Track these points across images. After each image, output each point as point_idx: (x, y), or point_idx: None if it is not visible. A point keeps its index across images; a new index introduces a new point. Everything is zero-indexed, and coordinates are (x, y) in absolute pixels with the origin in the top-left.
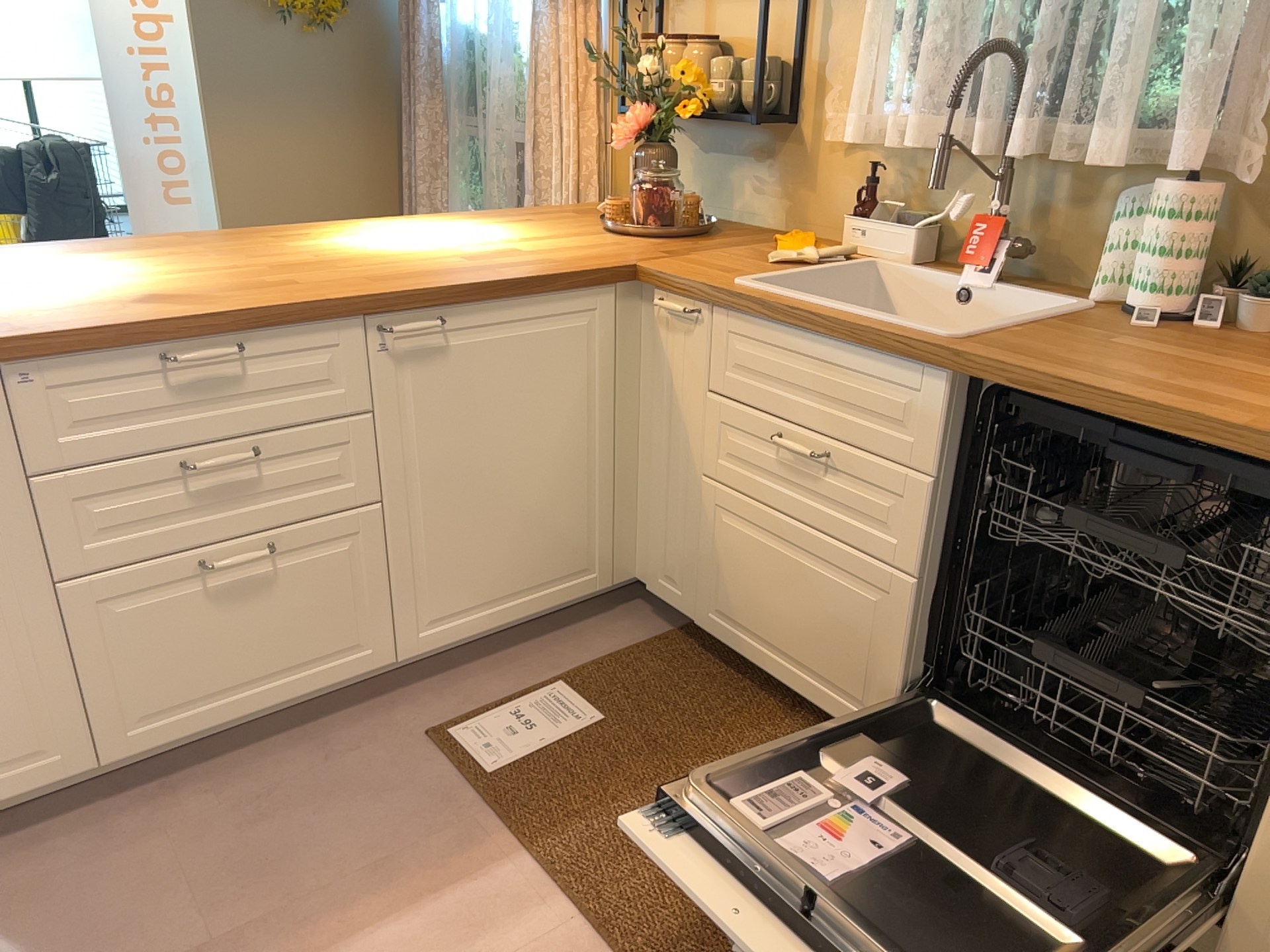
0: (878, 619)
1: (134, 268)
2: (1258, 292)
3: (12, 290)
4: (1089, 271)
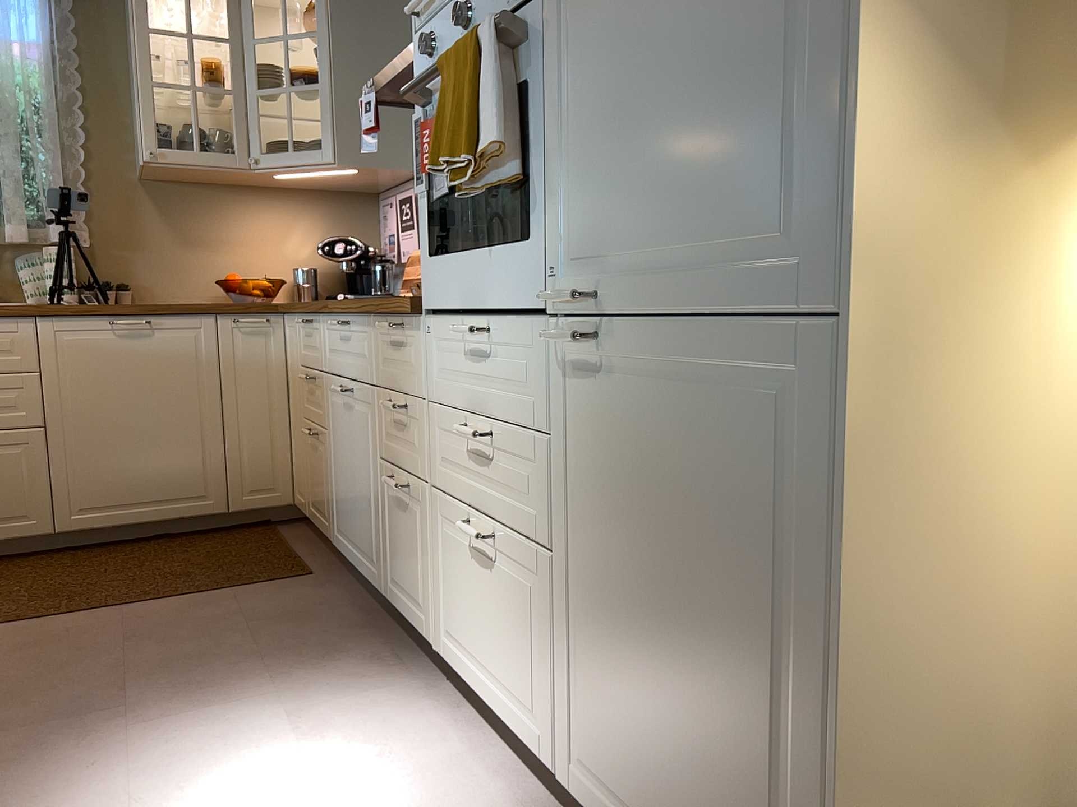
0: (24, 462)
1: None
2: (108, 287)
3: None
4: (12, 296)
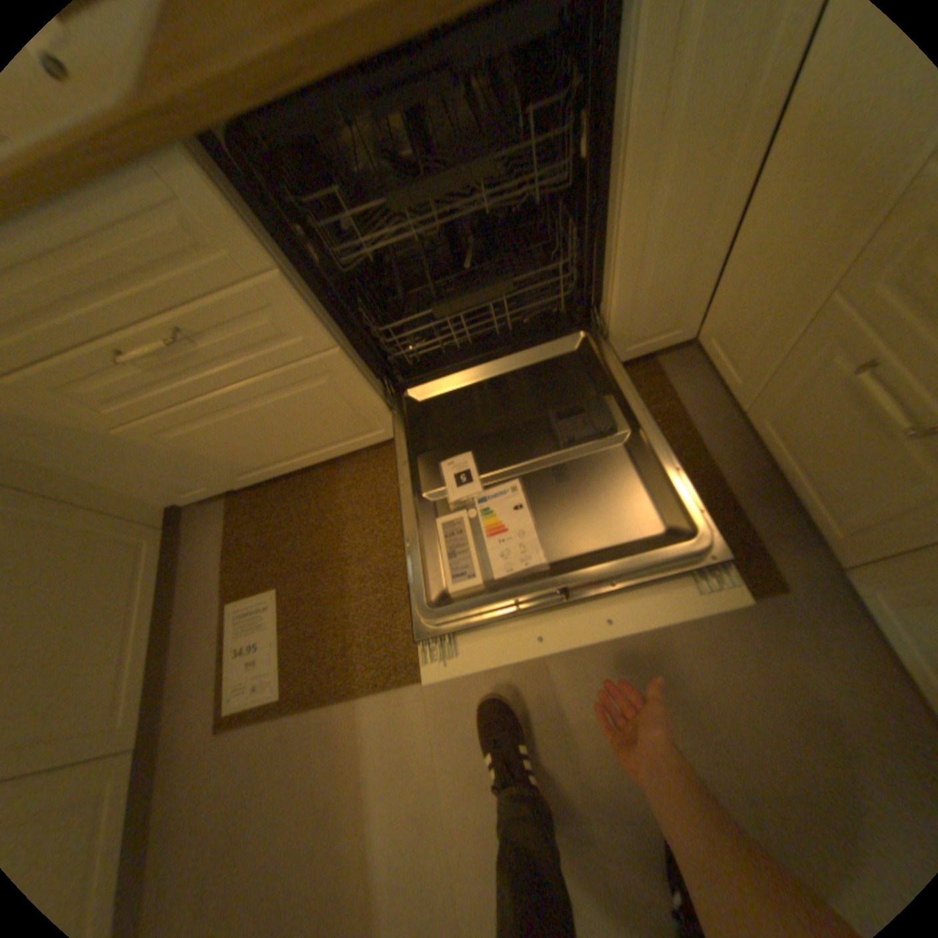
0: (337, 389)
1: None
2: None
3: None
4: None
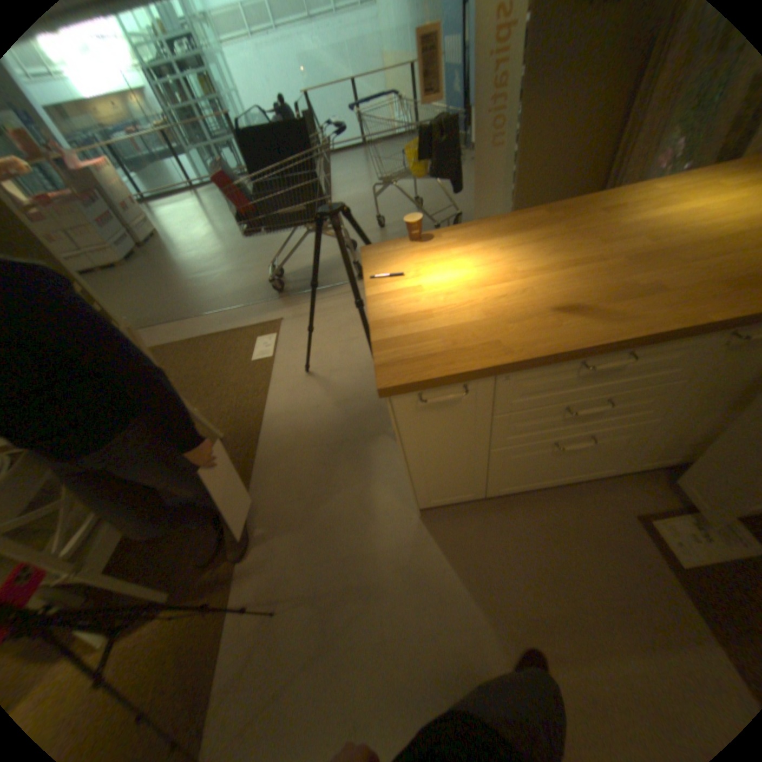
0: None
1: (534, 257)
2: None
3: (479, 286)
4: None
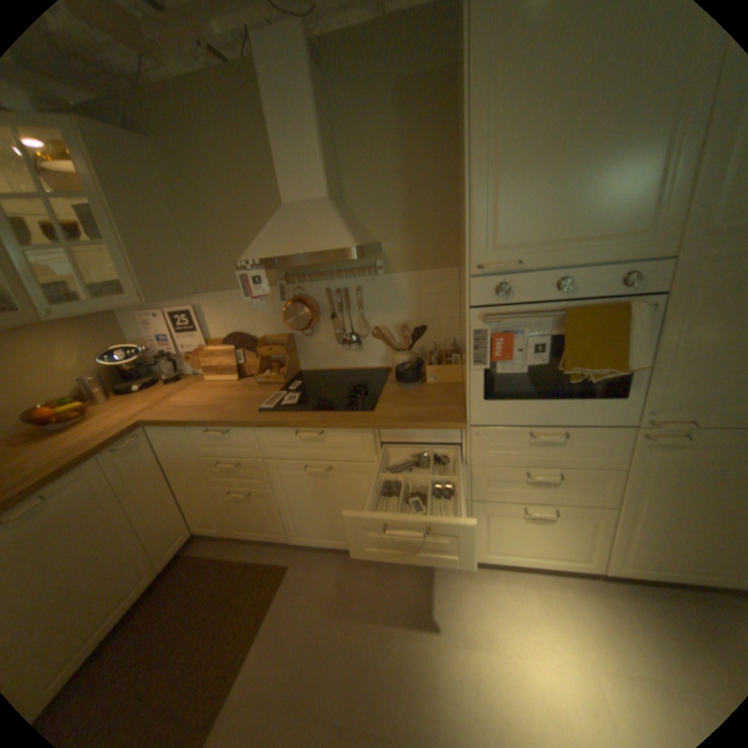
0: None
1: None
2: None
3: None
4: None
